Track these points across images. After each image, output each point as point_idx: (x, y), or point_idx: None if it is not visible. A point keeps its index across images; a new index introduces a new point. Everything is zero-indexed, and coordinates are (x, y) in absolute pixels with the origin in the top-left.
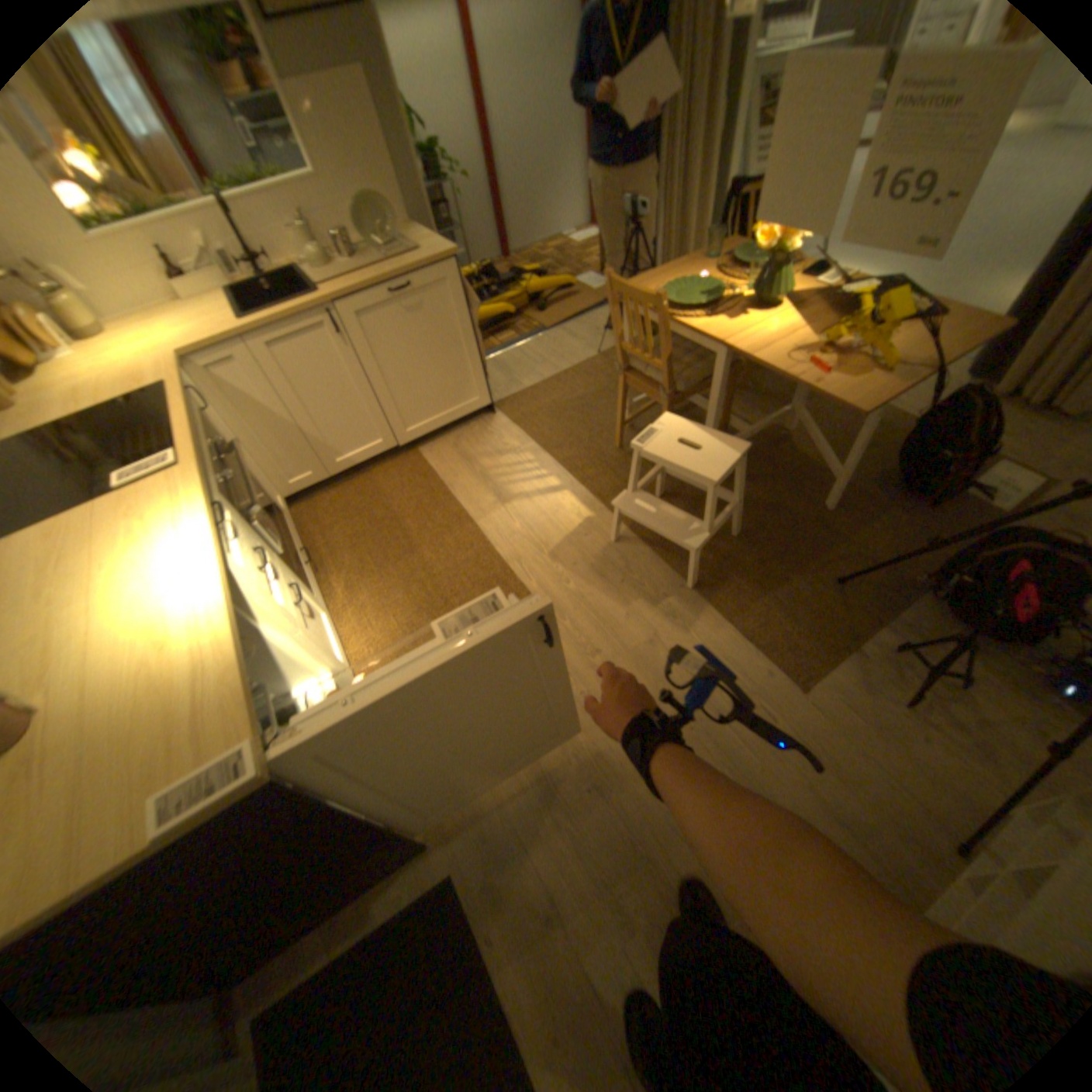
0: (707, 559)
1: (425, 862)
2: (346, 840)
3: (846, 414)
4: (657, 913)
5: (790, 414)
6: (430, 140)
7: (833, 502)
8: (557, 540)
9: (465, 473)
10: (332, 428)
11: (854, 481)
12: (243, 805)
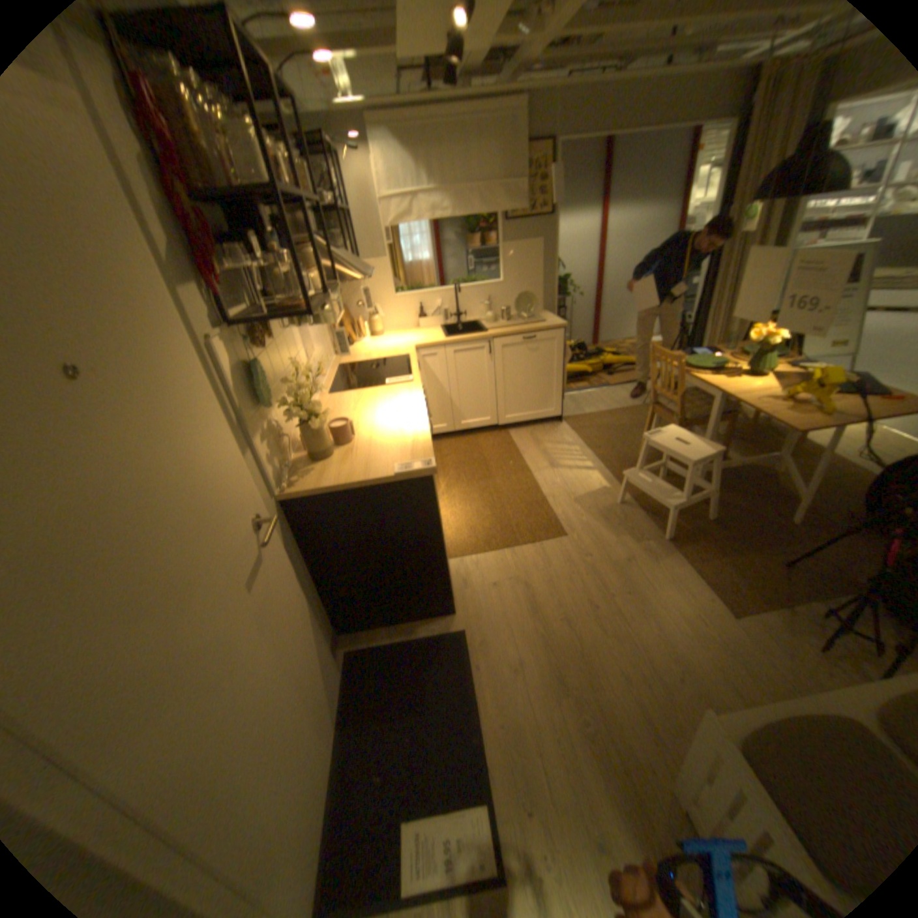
0: (686, 527)
1: (453, 619)
2: (433, 556)
3: (833, 472)
4: (587, 692)
5: (783, 463)
6: (566, 274)
7: (801, 520)
8: (582, 493)
9: (533, 447)
10: (466, 403)
11: (824, 512)
12: (420, 486)
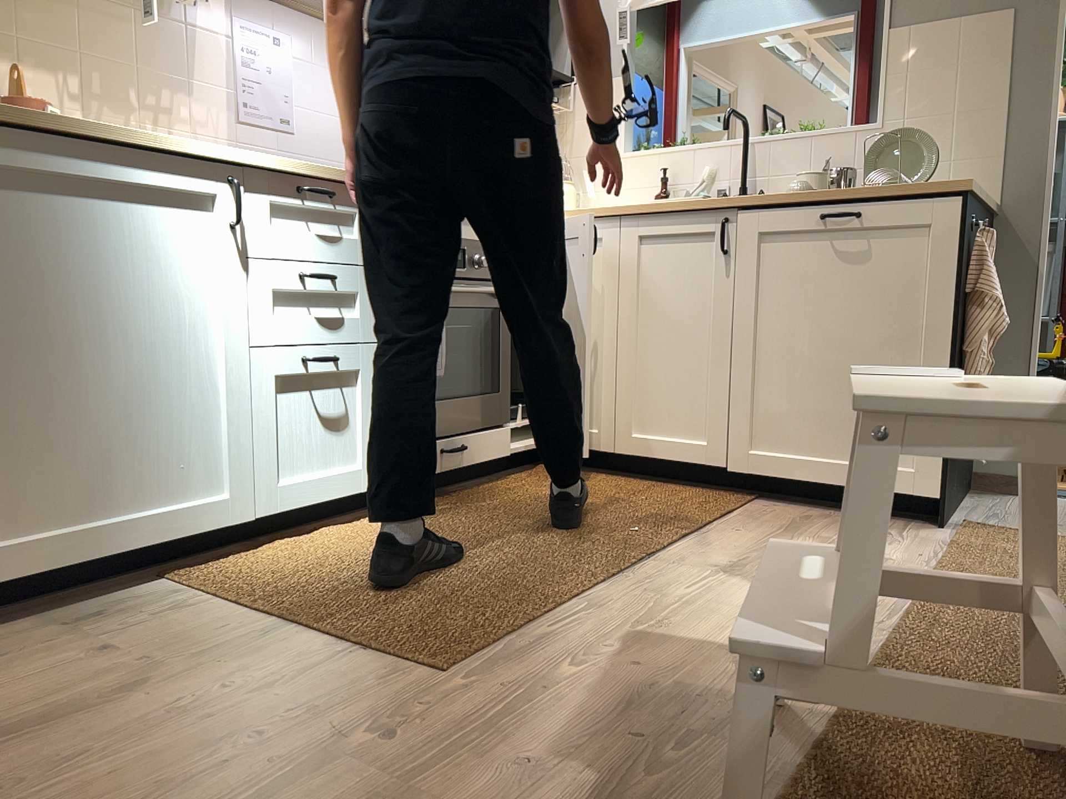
0: None
1: None
2: None
3: None
4: None
5: None
6: None
7: None
8: (688, 636)
9: (753, 531)
10: (653, 383)
11: None
12: None
